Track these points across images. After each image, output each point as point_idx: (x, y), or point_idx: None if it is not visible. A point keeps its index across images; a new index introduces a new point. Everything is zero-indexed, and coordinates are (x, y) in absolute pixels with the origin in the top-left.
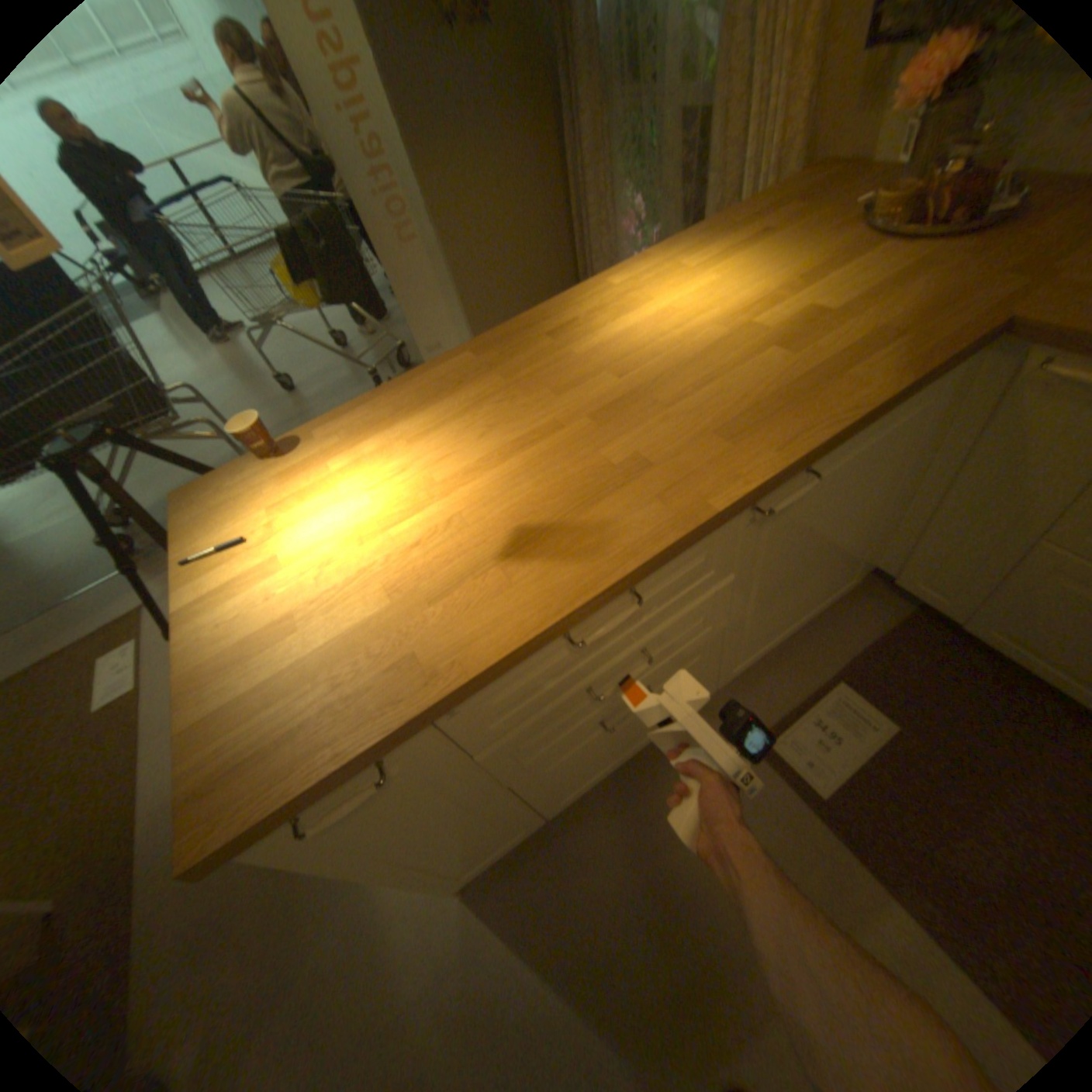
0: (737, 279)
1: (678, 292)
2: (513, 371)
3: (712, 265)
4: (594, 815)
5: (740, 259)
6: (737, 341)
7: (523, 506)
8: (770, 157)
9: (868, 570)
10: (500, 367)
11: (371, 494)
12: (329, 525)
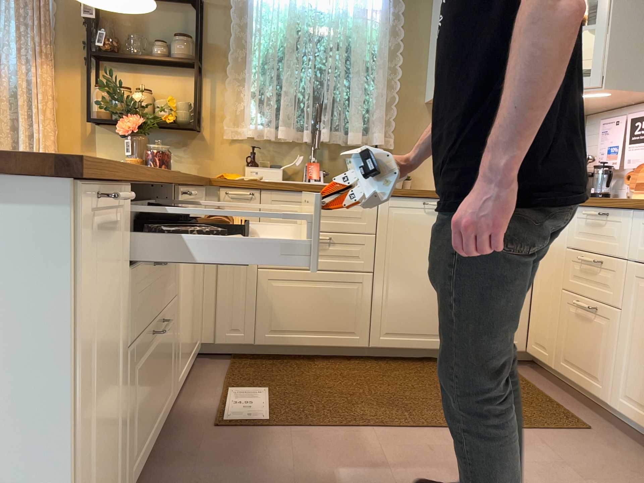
0: None
1: None
2: None
3: None
4: None
5: None
6: None
7: None
8: None
9: (199, 341)
10: None
11: None
12: None
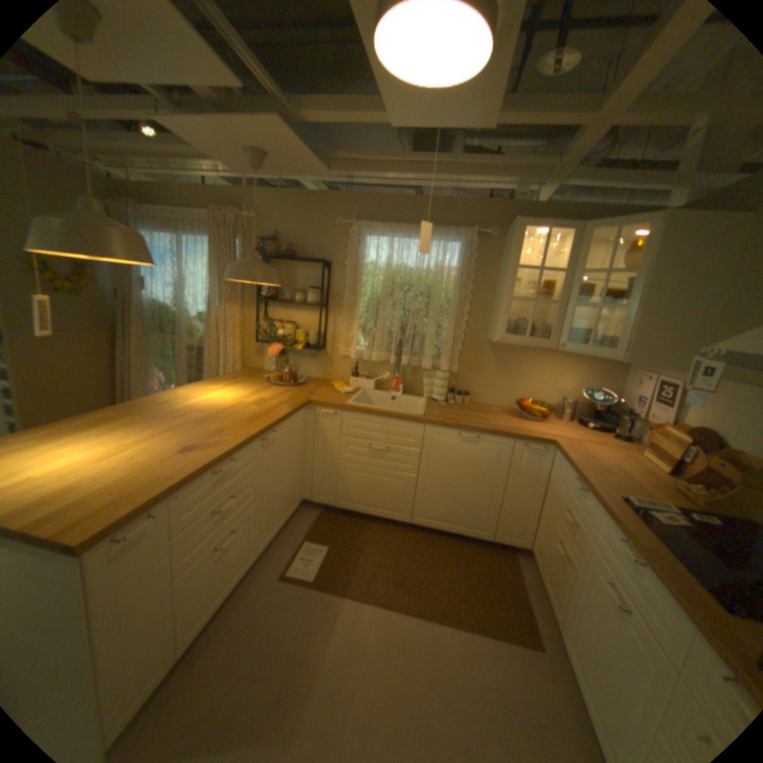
0: (232, 393)
1: (211, 395)
2: (145, 415)
3: (221, 389)
4: (202, 656)
5: (230, 388)
6: (240, 405)
7: (180, 443)
8: (229, 365)
9: (300, 499)
10: (135, 414)
11: (86, 452)
12: (64, 463)
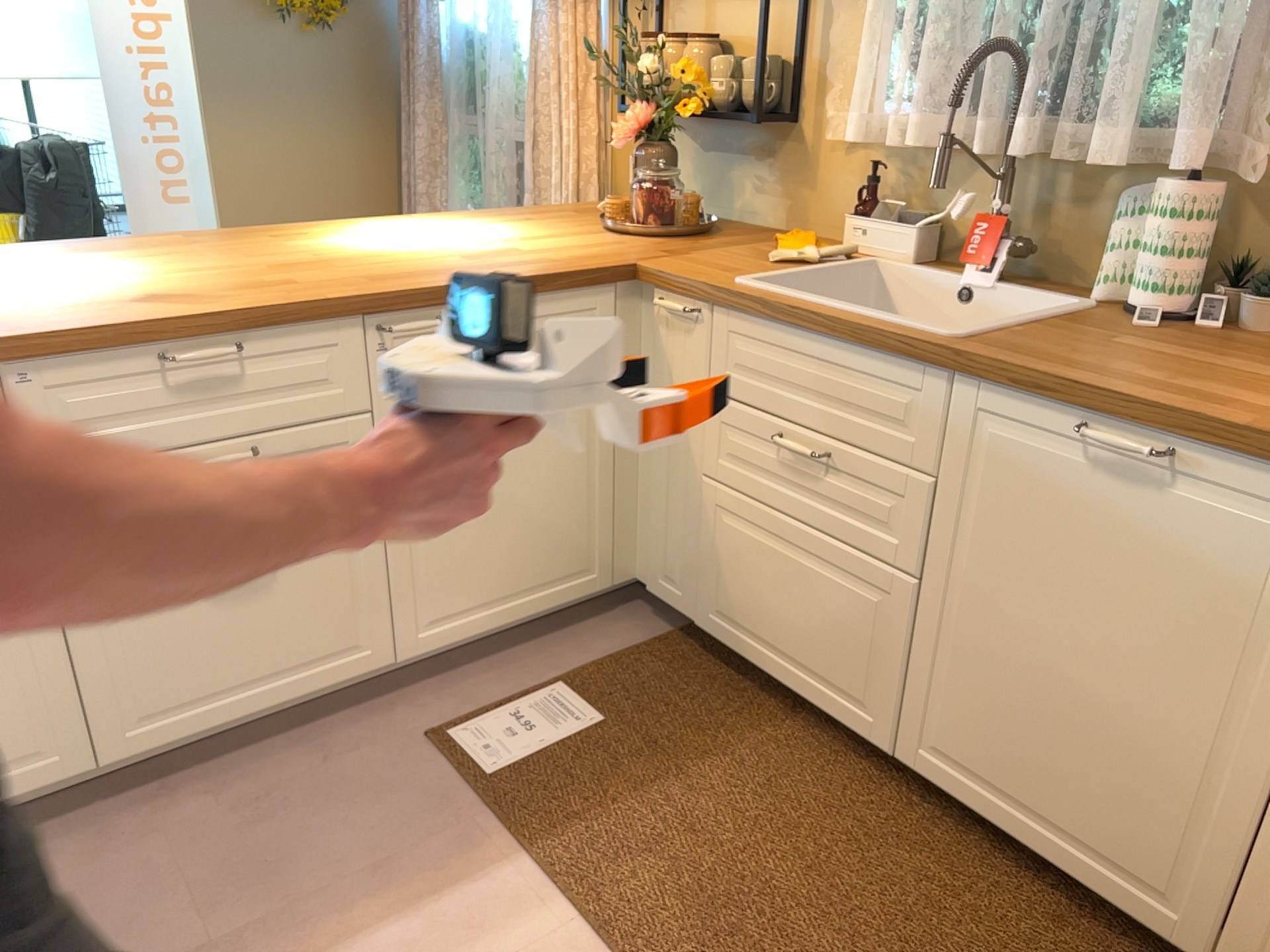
0: (470, 233)
1: (415, 233)
2: (220, 247)
3: (459, 227)
4: (176, 795)
5: (486, 227)
6: (433, 253)
7: (167, 289)
8: (569, 186)
9: (618, 573)
10: (209, 244)
11: (17, 278)
12: None
